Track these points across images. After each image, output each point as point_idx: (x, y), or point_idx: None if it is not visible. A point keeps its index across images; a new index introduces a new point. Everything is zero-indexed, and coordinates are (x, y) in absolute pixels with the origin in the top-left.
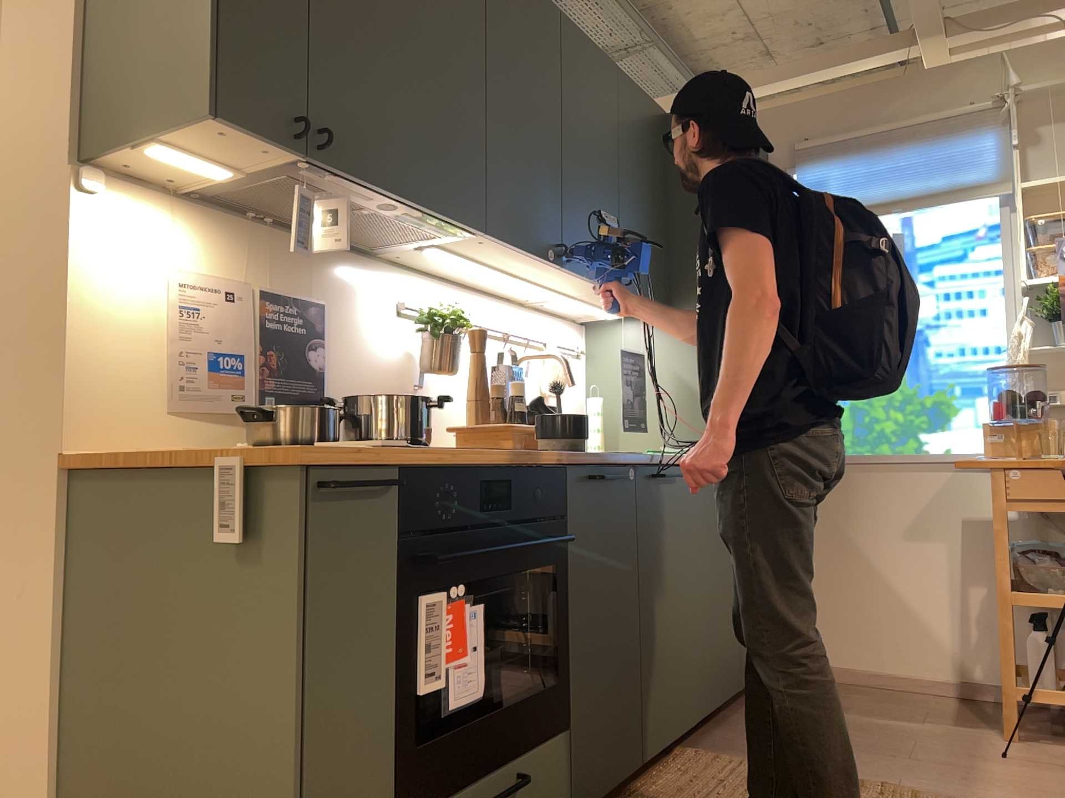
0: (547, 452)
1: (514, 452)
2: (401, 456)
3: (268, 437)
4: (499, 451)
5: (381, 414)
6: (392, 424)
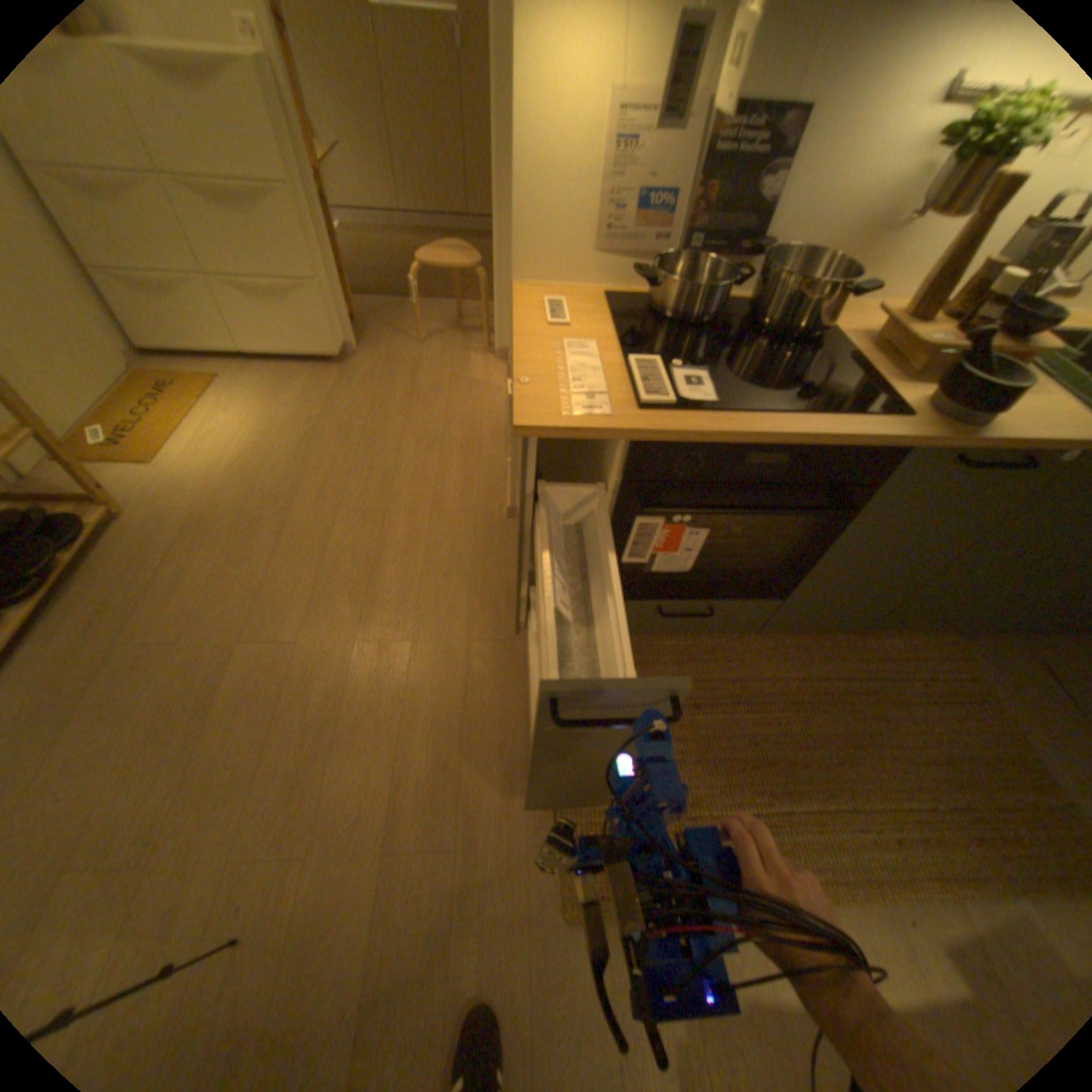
0: (904, 419)
1: (834, 420)
2: (631, 435)
3: (657, 296)
4: (809, 417)
5: (780, 289)
6: (815, 286)
